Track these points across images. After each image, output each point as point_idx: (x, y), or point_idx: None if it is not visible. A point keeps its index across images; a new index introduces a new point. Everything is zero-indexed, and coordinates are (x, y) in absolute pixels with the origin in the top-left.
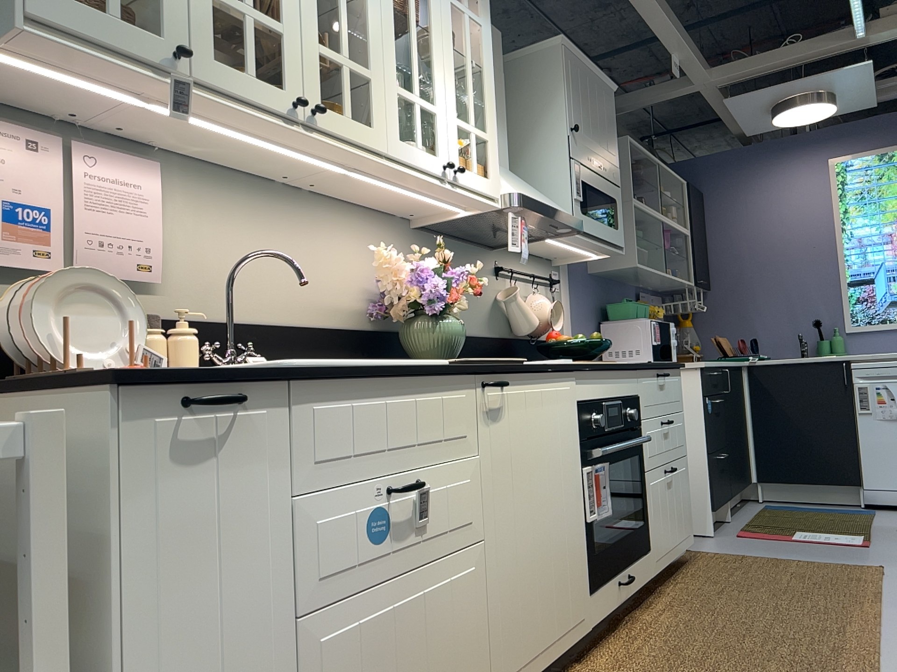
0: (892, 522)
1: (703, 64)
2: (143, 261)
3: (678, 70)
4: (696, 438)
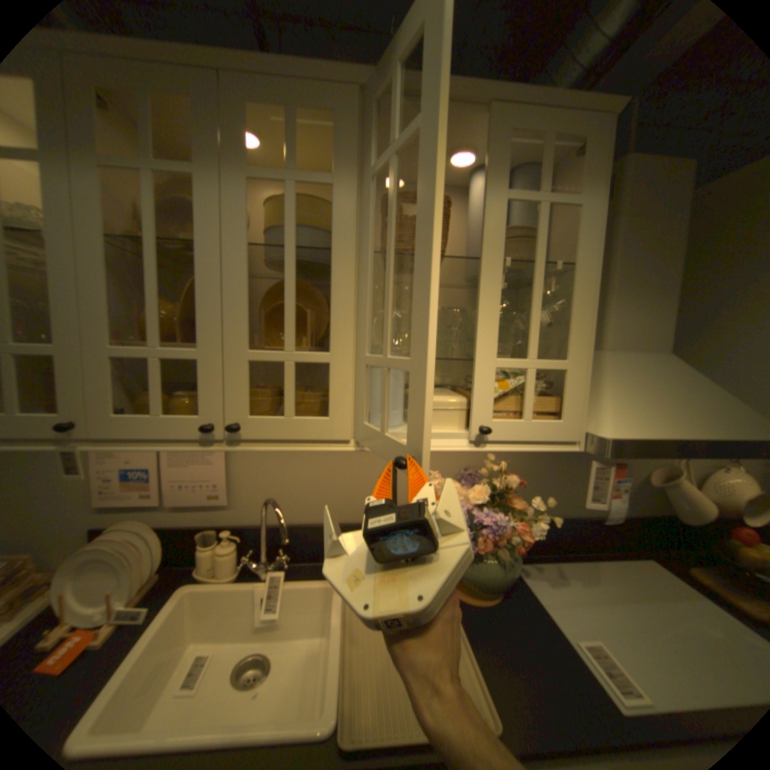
0: None
1: None
2: (209, 493)
3: None
4: None
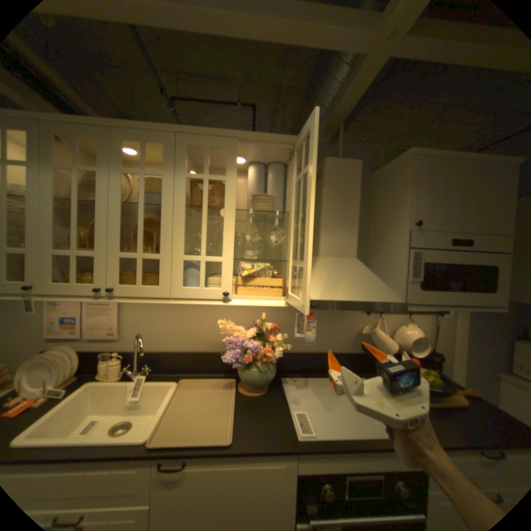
0: None
1: None
2: (109, 332)
3: None
4: None
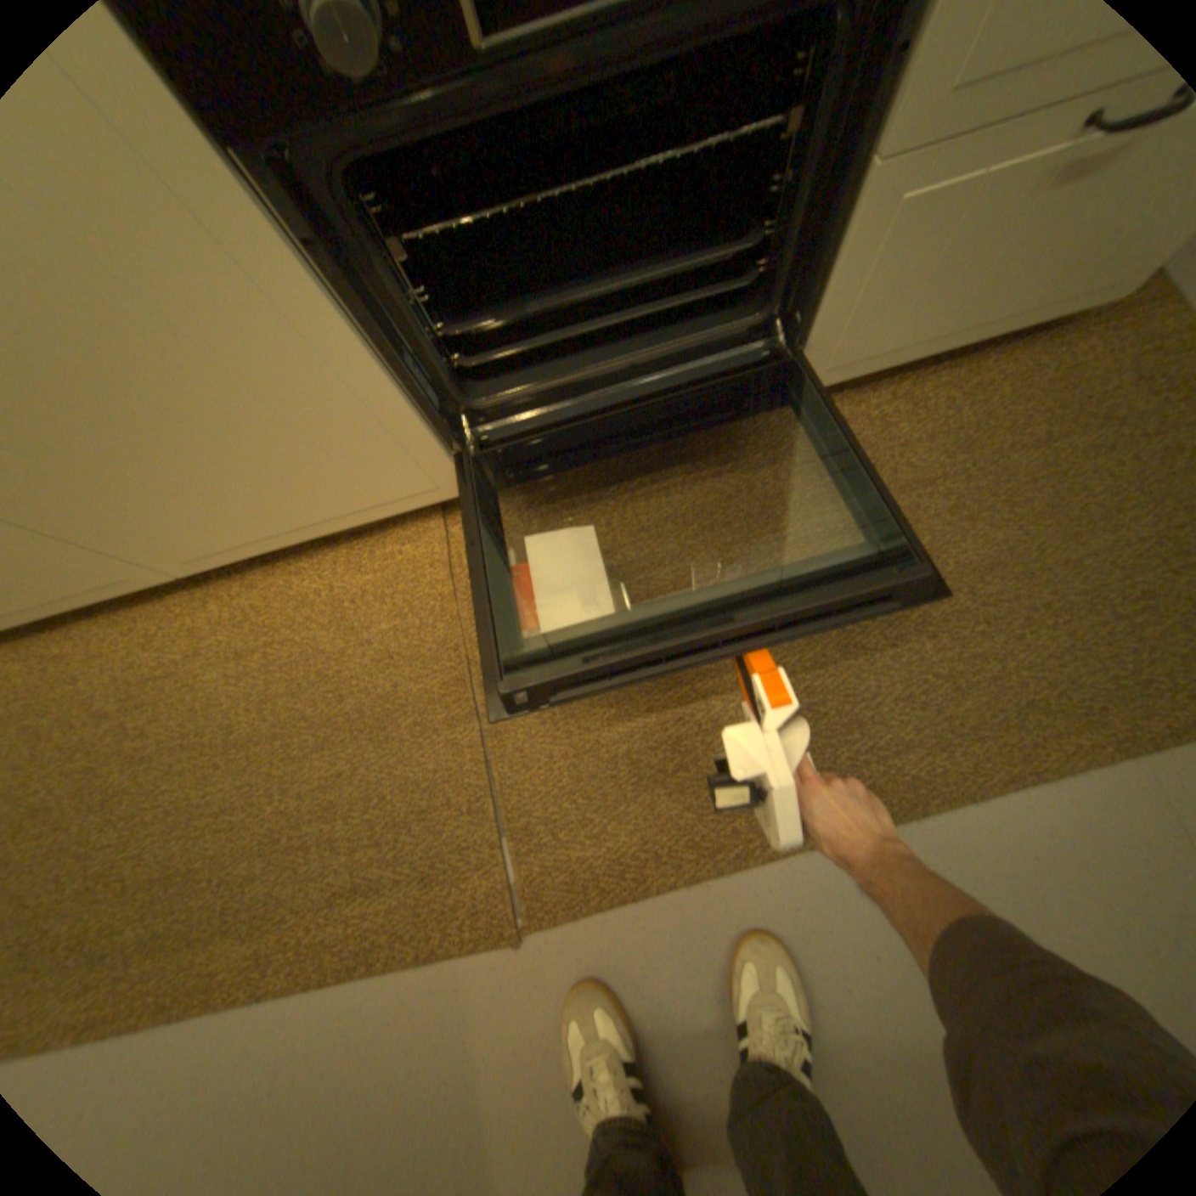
0: None
1: None
2: None
3: None
4: None
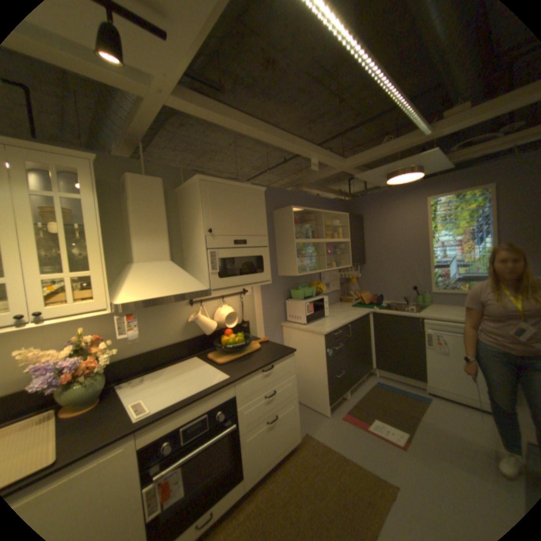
0: (435, 418)
1: (336, 158)
2: None
3: (316, 166)
4: (322, 368)
